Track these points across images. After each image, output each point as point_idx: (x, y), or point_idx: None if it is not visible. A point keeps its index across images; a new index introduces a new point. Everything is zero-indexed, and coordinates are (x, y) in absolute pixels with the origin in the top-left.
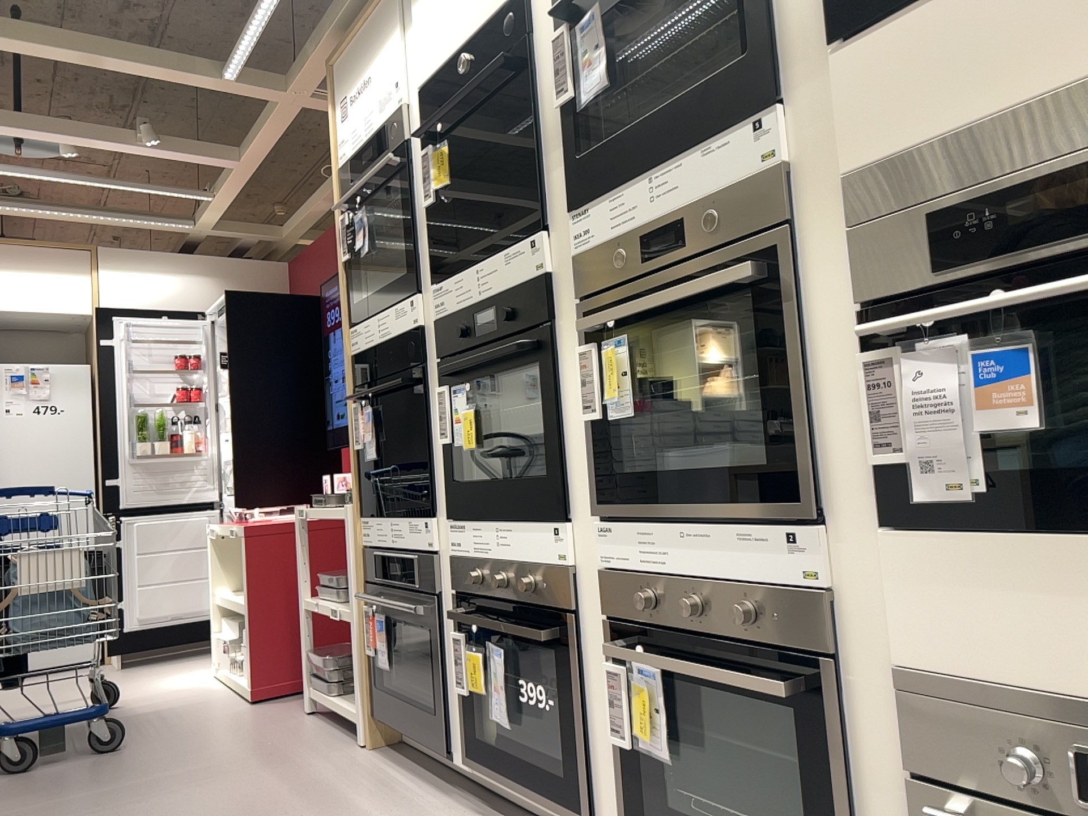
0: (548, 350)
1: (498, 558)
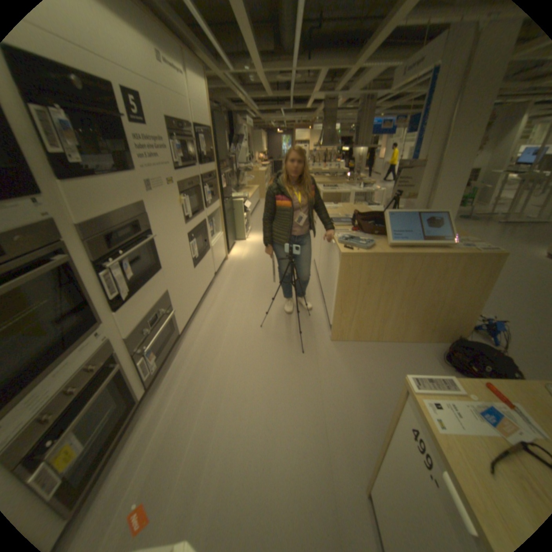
0: None
1: None
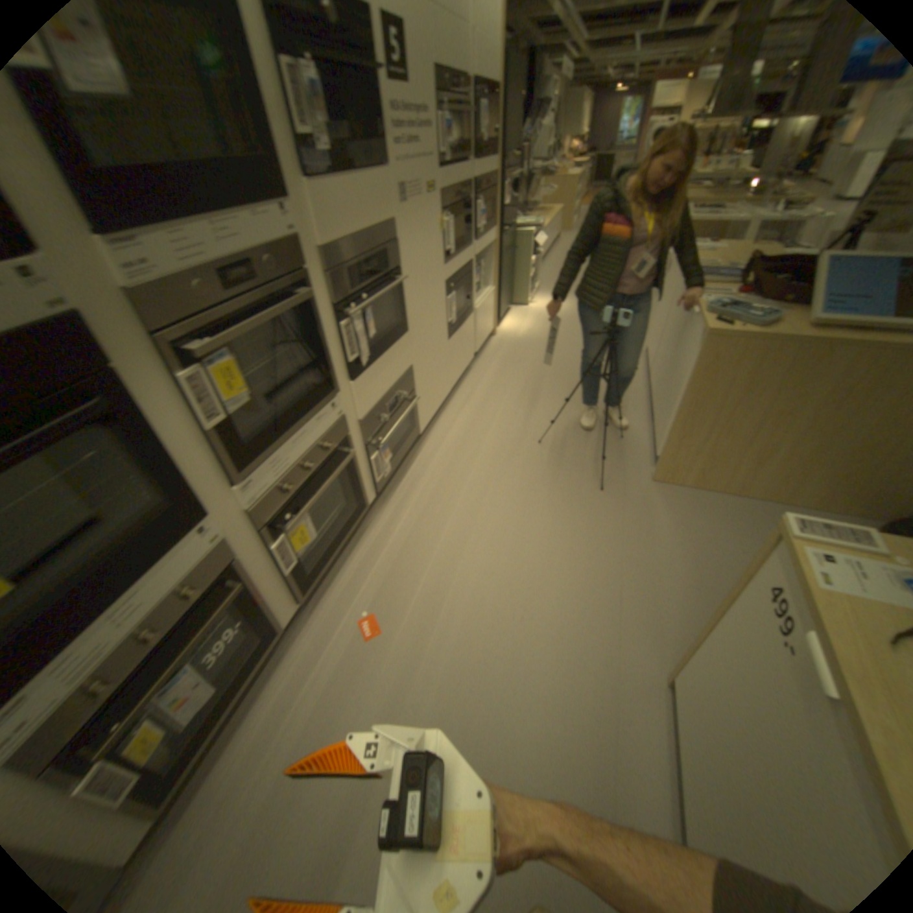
0: (126, 394)
1: (125, 631)
